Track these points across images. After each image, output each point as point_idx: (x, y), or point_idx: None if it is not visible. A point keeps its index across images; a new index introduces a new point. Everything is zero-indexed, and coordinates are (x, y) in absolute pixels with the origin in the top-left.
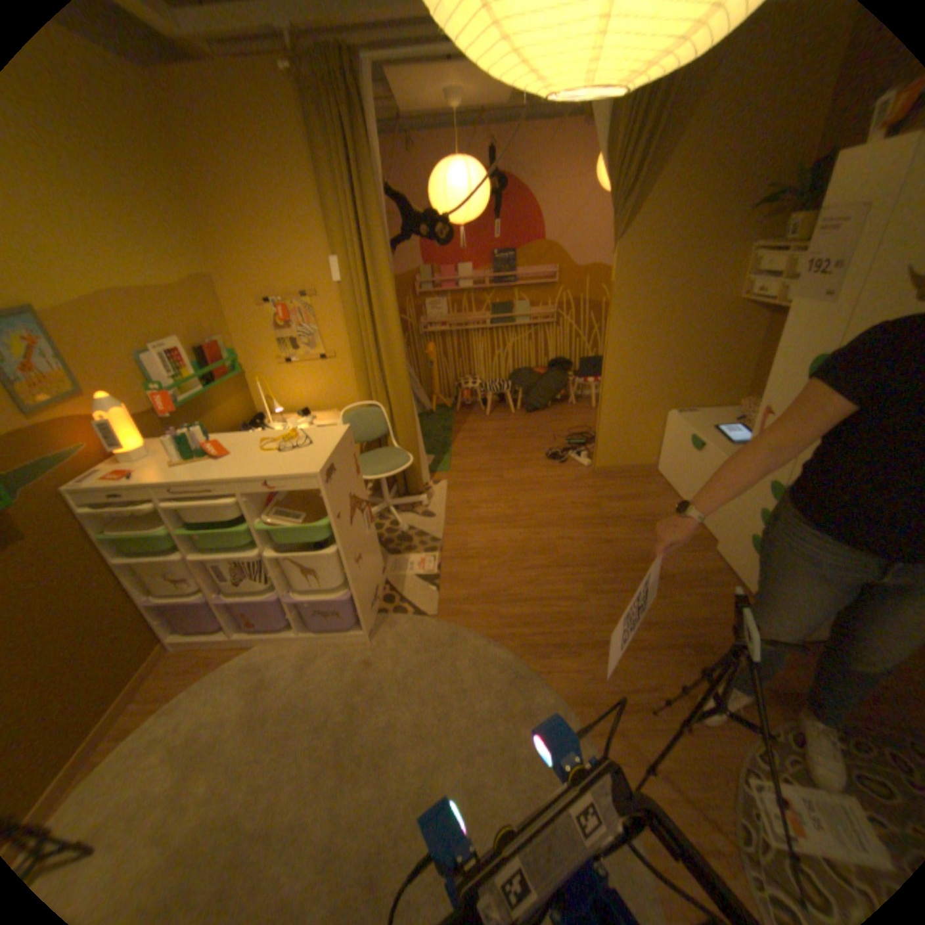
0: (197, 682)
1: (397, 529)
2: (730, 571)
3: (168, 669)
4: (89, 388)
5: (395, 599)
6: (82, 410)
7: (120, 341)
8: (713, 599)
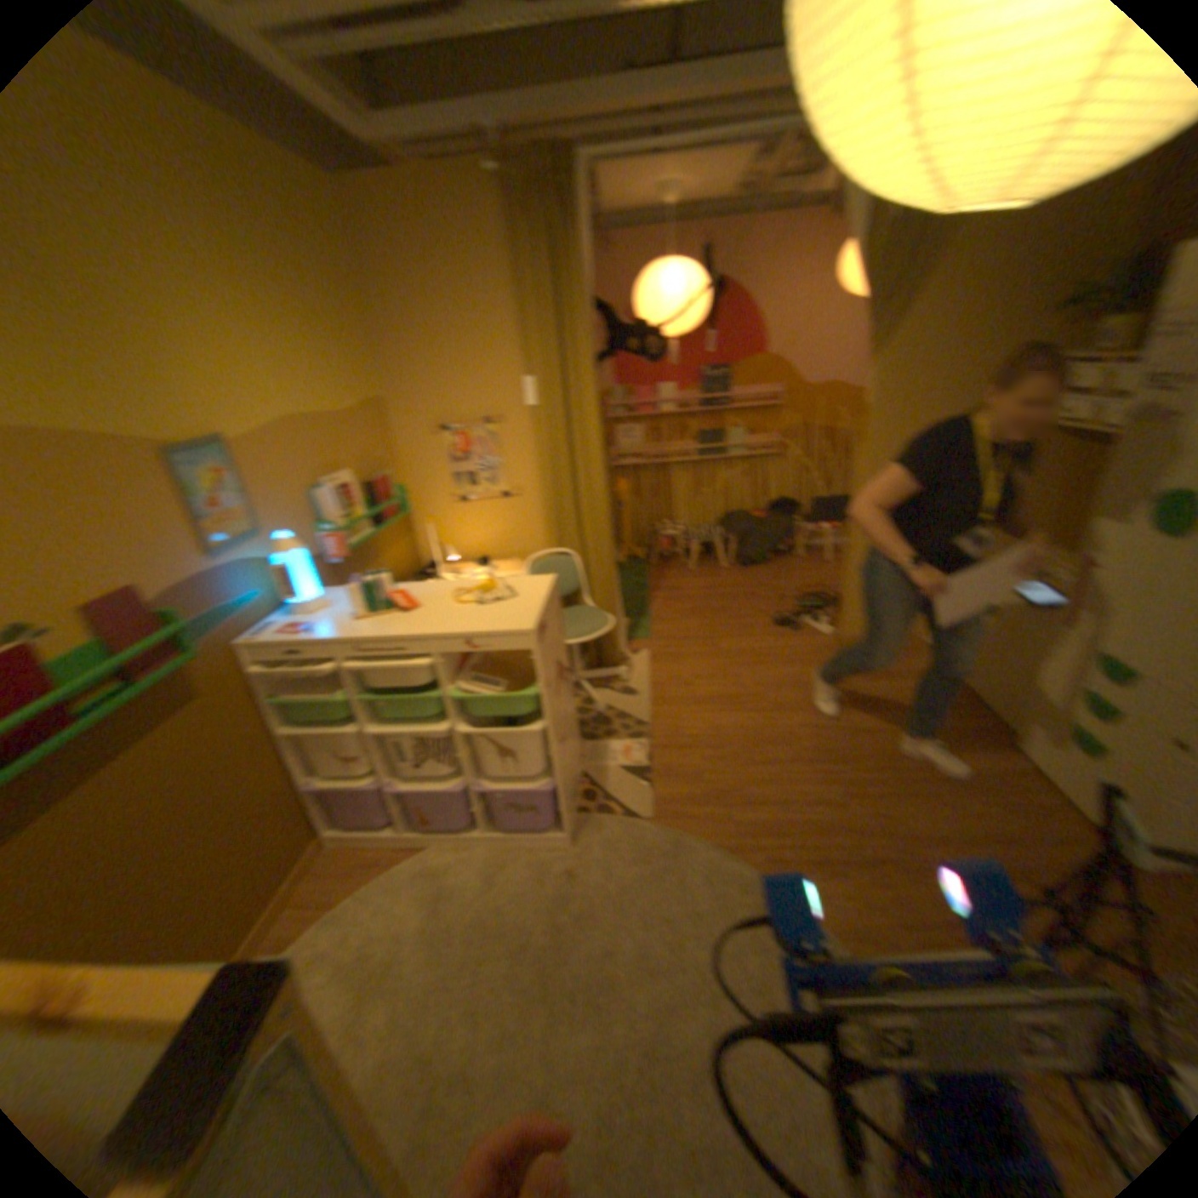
0: (359, 889)
1: (589, 709)
2: (1039, 775)
3: (322, 871)
4: (261, 527)
5: (596, 795)
6: (253, 553)
7: (292, 475)
8: (1020, 810)
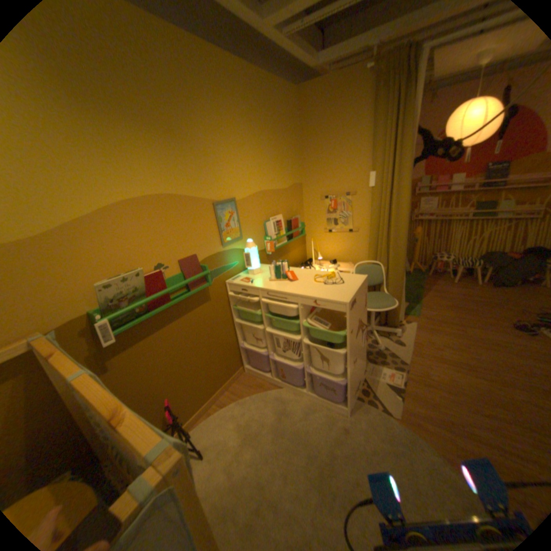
0: (254, 395)
1: (376, 347)
2: None
3: (243, 381)
4: (245, 236)
5: (370, 395)
6: (240, 246)
7: (260, 215)
8: None
